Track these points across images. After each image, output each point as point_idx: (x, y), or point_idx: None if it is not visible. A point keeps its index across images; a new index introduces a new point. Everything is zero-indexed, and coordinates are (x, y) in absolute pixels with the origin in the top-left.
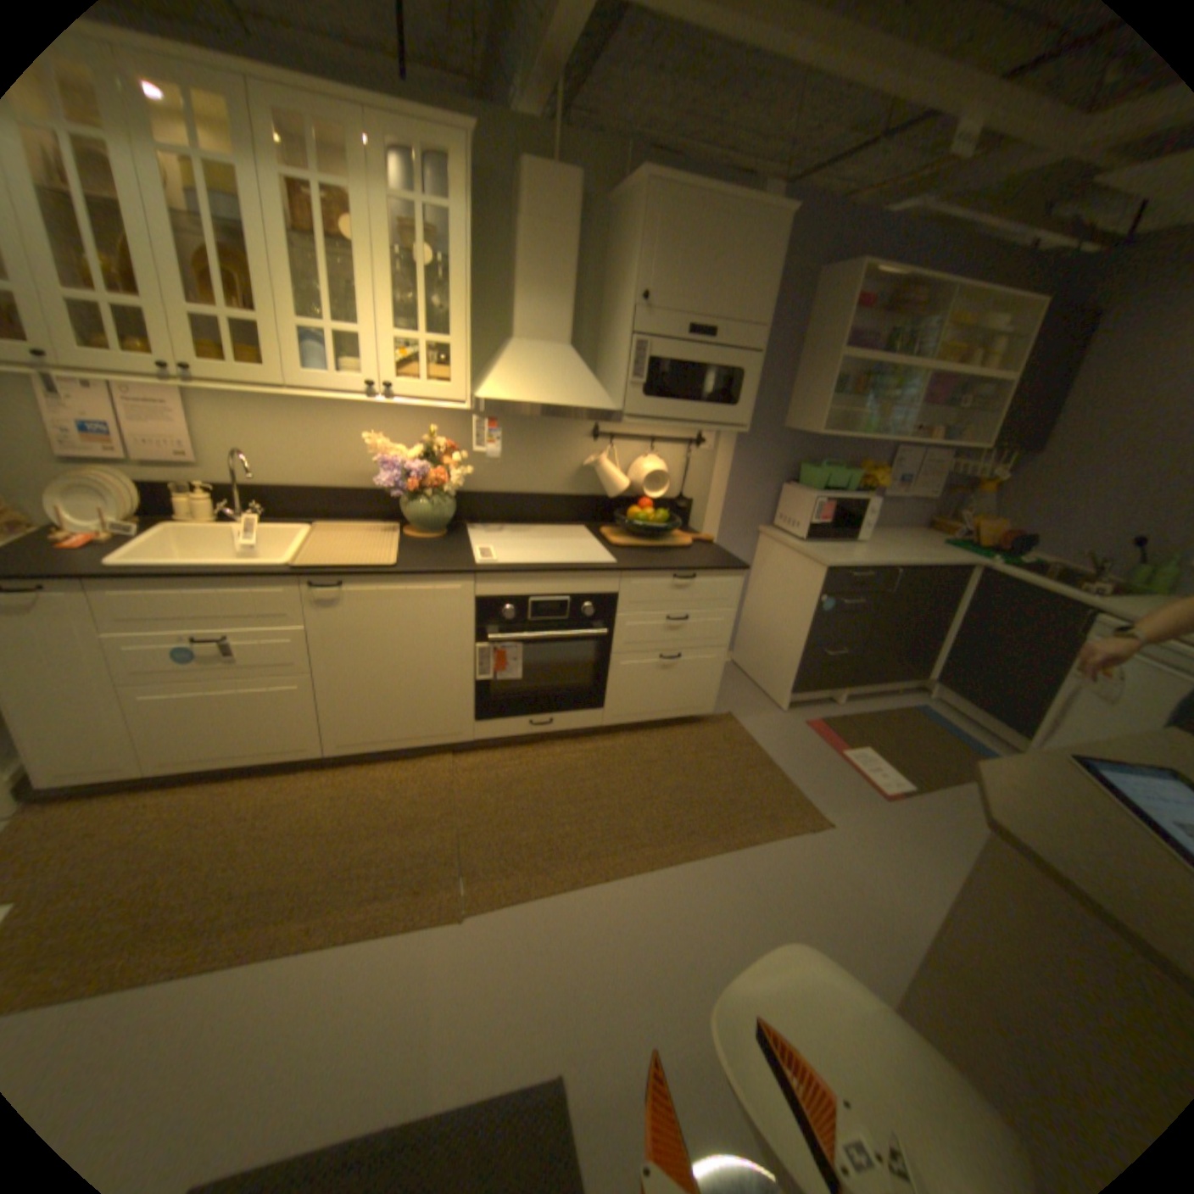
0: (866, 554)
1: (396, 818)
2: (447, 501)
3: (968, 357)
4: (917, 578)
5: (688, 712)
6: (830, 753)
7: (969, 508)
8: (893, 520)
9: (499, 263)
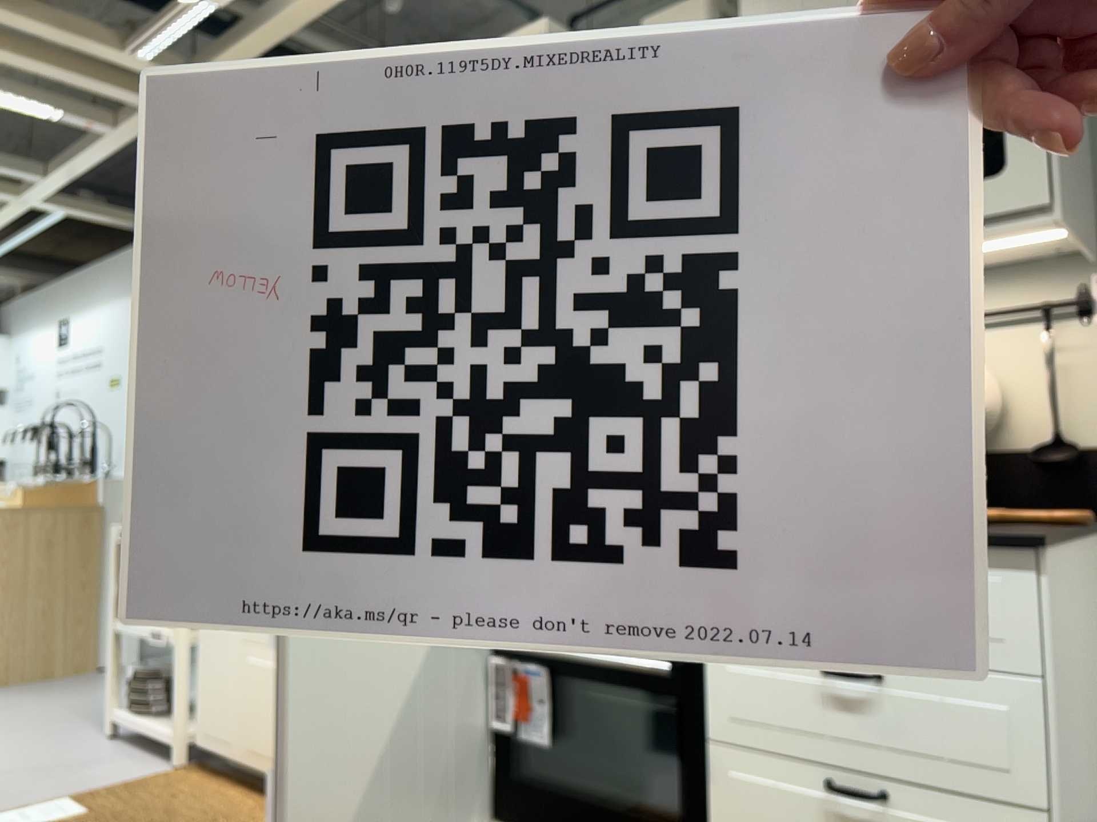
0: None
1: None
2: None
3: None
4: None
5: None
6: None
7: None
8: None
9: None
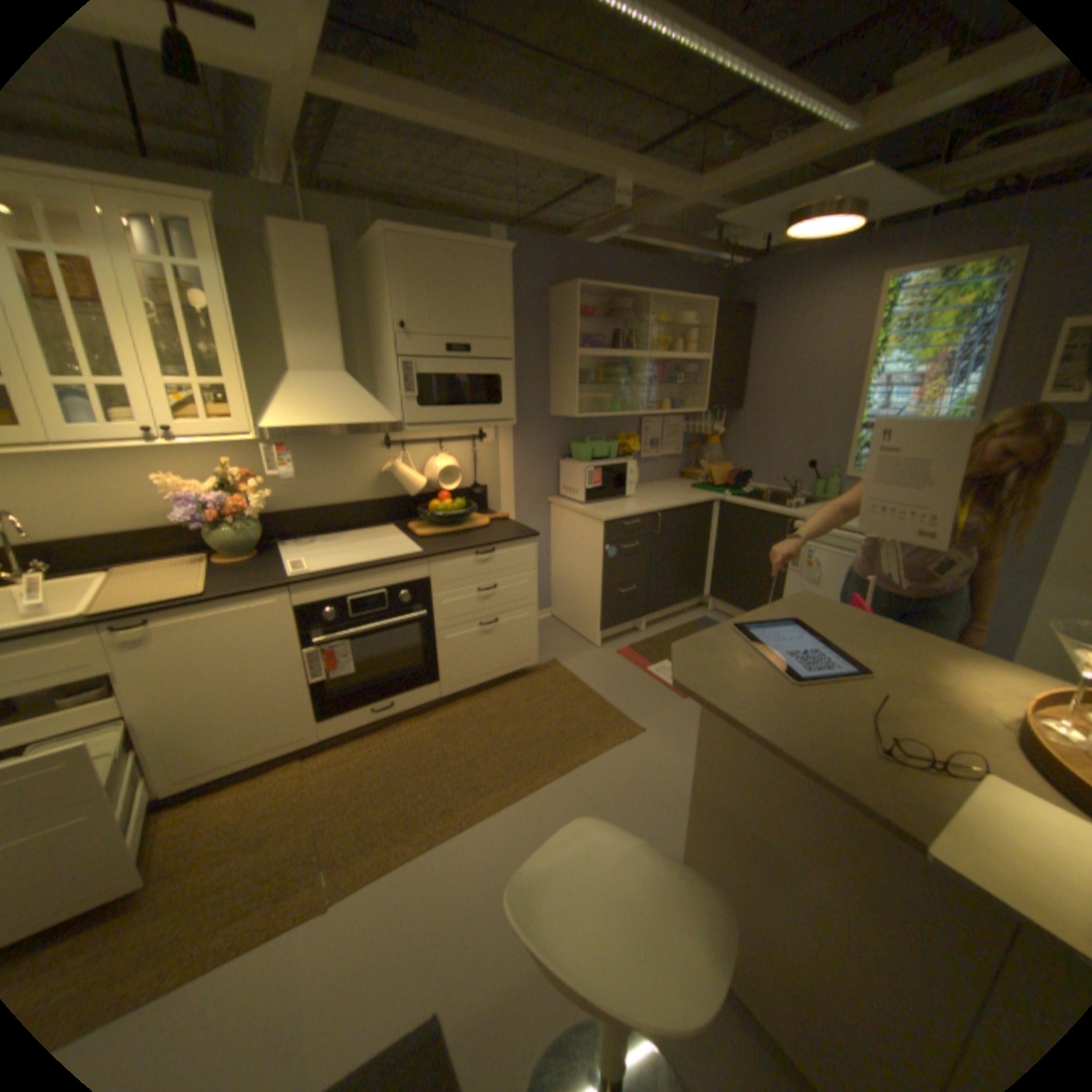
0: (632, 506)
1: (247, 836)
2: (252, 524)
3: (674, 346)
4: (673, 518)
5: (517, 667)
6: (637, 672)
7: (704, 458)
8: (653, 476)
9: (265, 306)
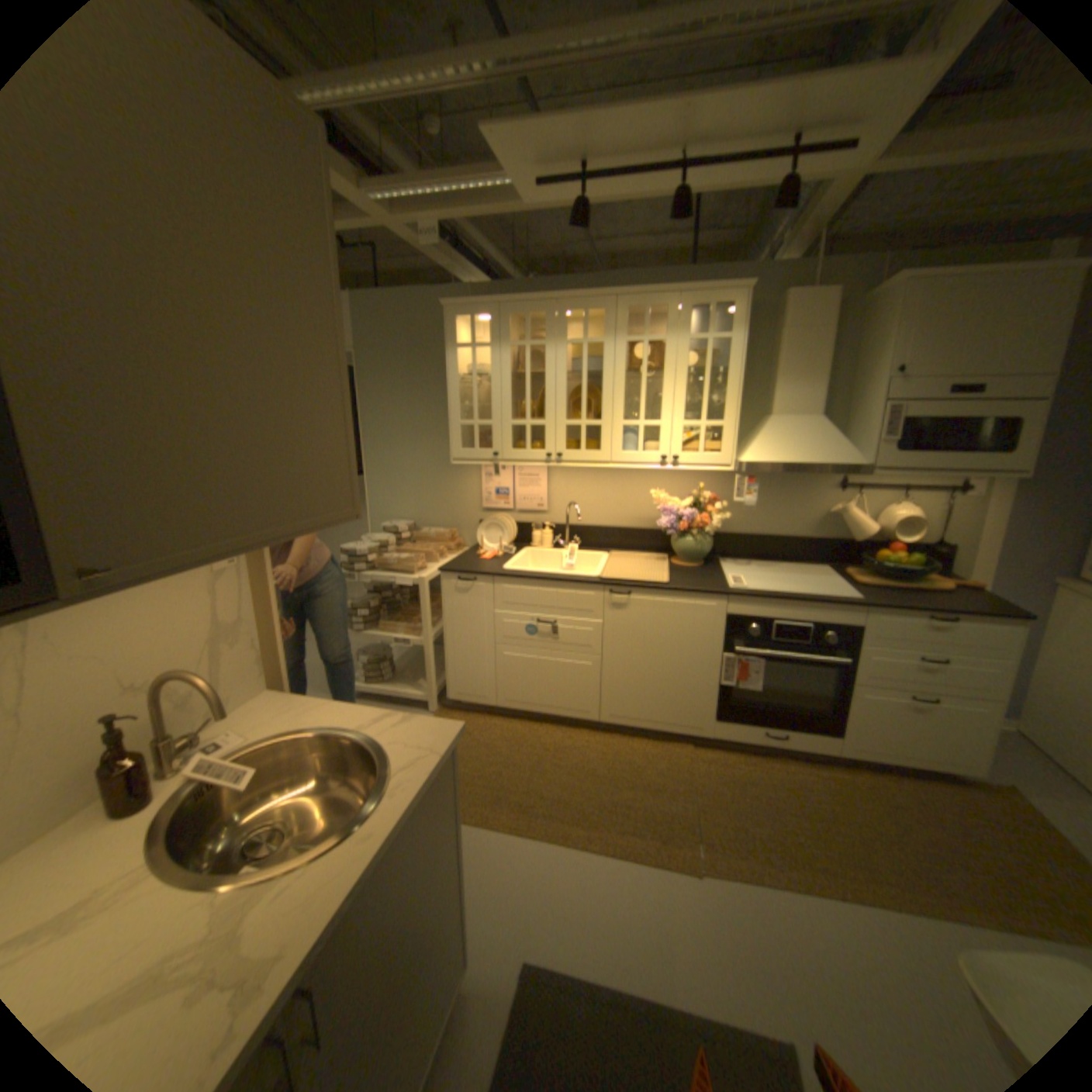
0: None
1: (649, 782)
2: (707, 539)
3: None
4: None
5: (952, 769)
6: None
7: None
8: None
9: (763, 362)
